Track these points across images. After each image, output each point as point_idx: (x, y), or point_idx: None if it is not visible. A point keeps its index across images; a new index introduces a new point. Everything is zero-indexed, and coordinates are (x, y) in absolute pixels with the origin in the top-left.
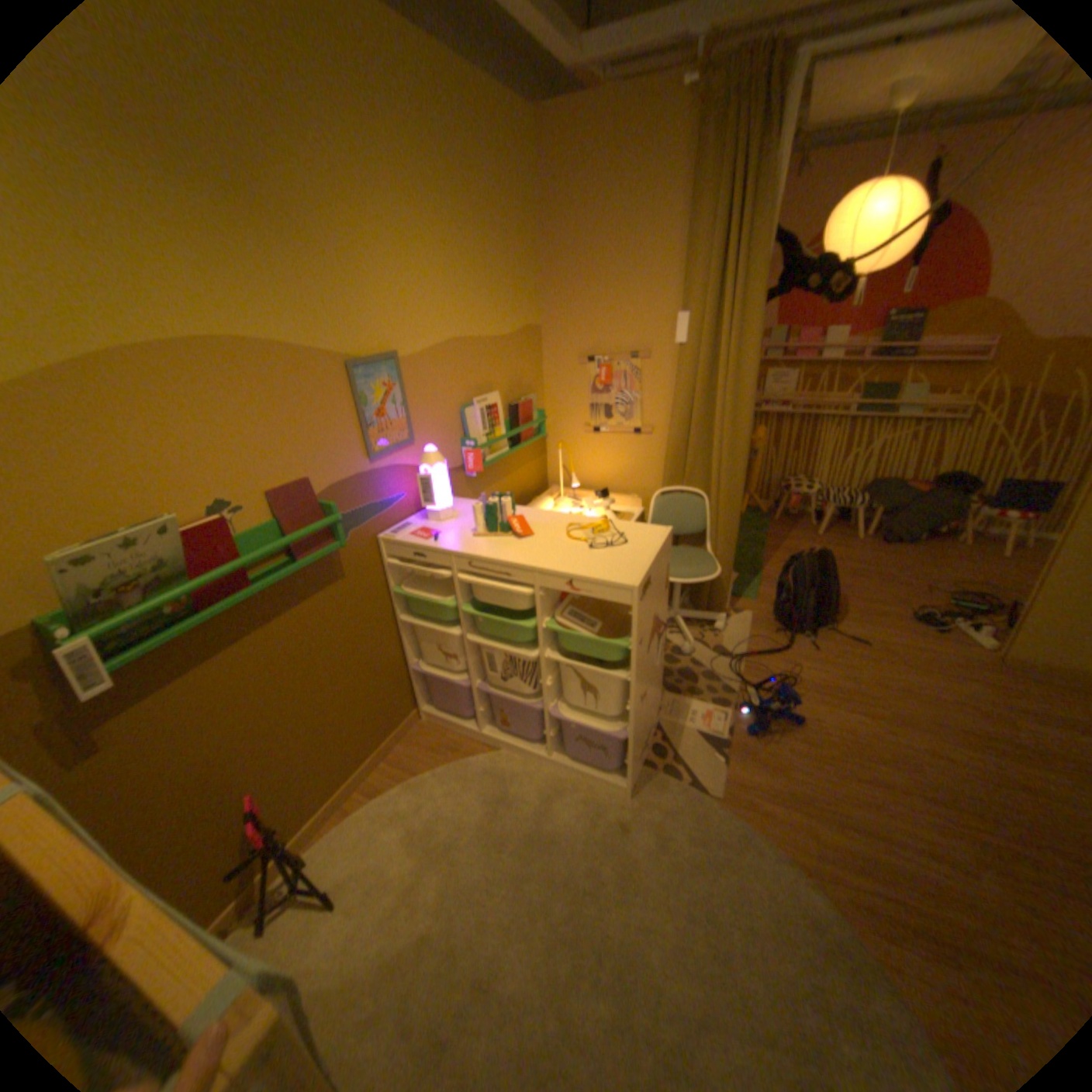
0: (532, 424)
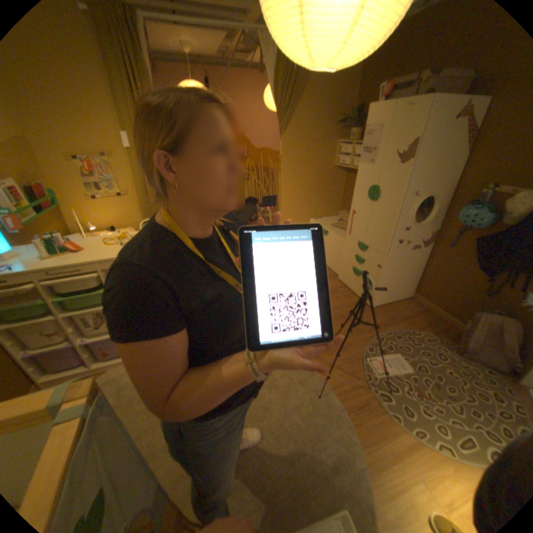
0: (47, 198)
